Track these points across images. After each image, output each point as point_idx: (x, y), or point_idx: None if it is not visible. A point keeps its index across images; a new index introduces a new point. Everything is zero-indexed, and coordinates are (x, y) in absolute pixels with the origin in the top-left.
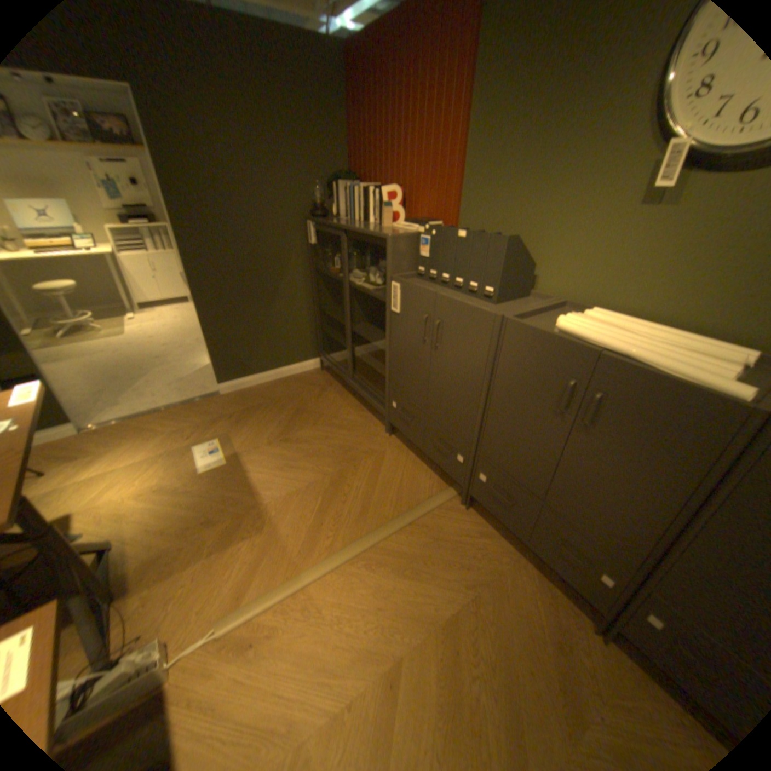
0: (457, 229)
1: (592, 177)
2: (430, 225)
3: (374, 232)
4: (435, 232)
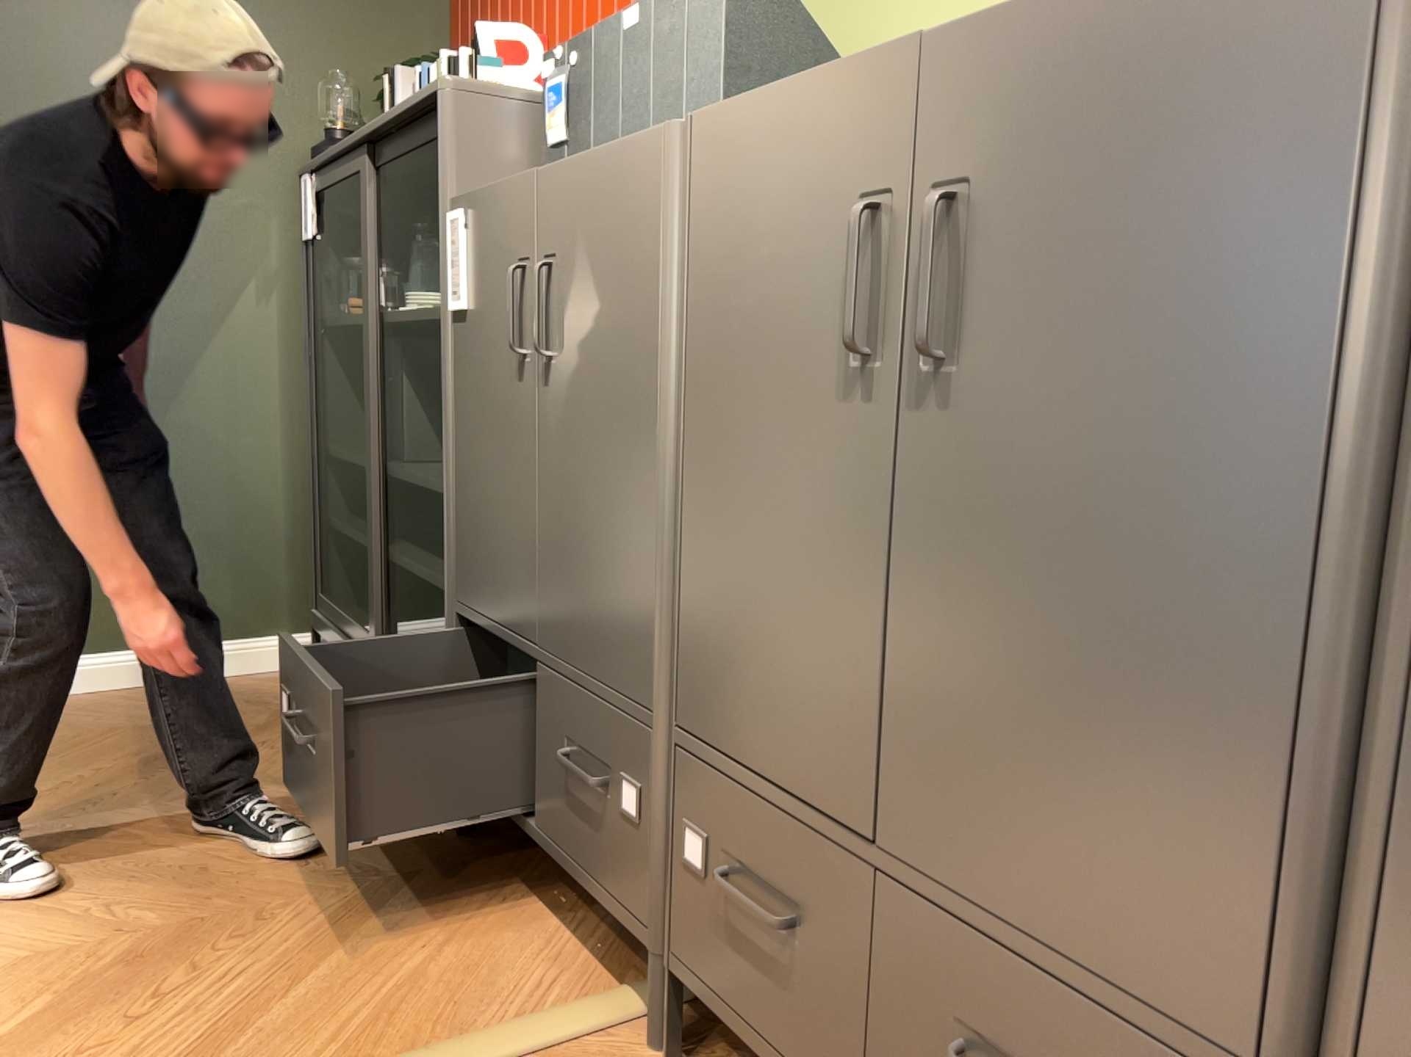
0: (621, 20)
1: None
2: (566, 51)
3: (419, 98)
4: (578, 62)
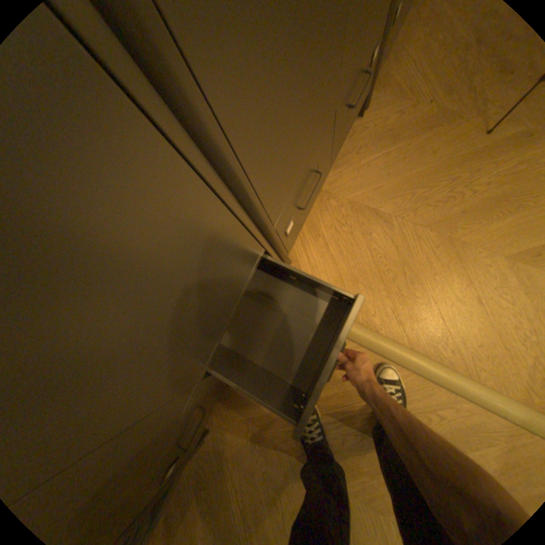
0: None
1: None
2: None
3: None
4: None
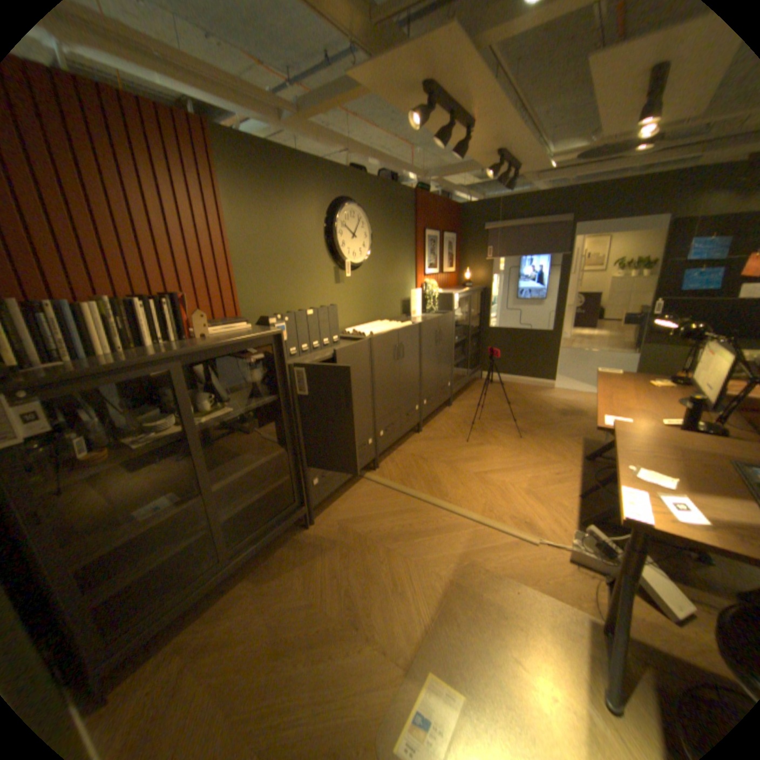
0: (306, 311)
1: (317, 275)
2: (281, 315)
3: (261, 334)
4: (288, 319)
